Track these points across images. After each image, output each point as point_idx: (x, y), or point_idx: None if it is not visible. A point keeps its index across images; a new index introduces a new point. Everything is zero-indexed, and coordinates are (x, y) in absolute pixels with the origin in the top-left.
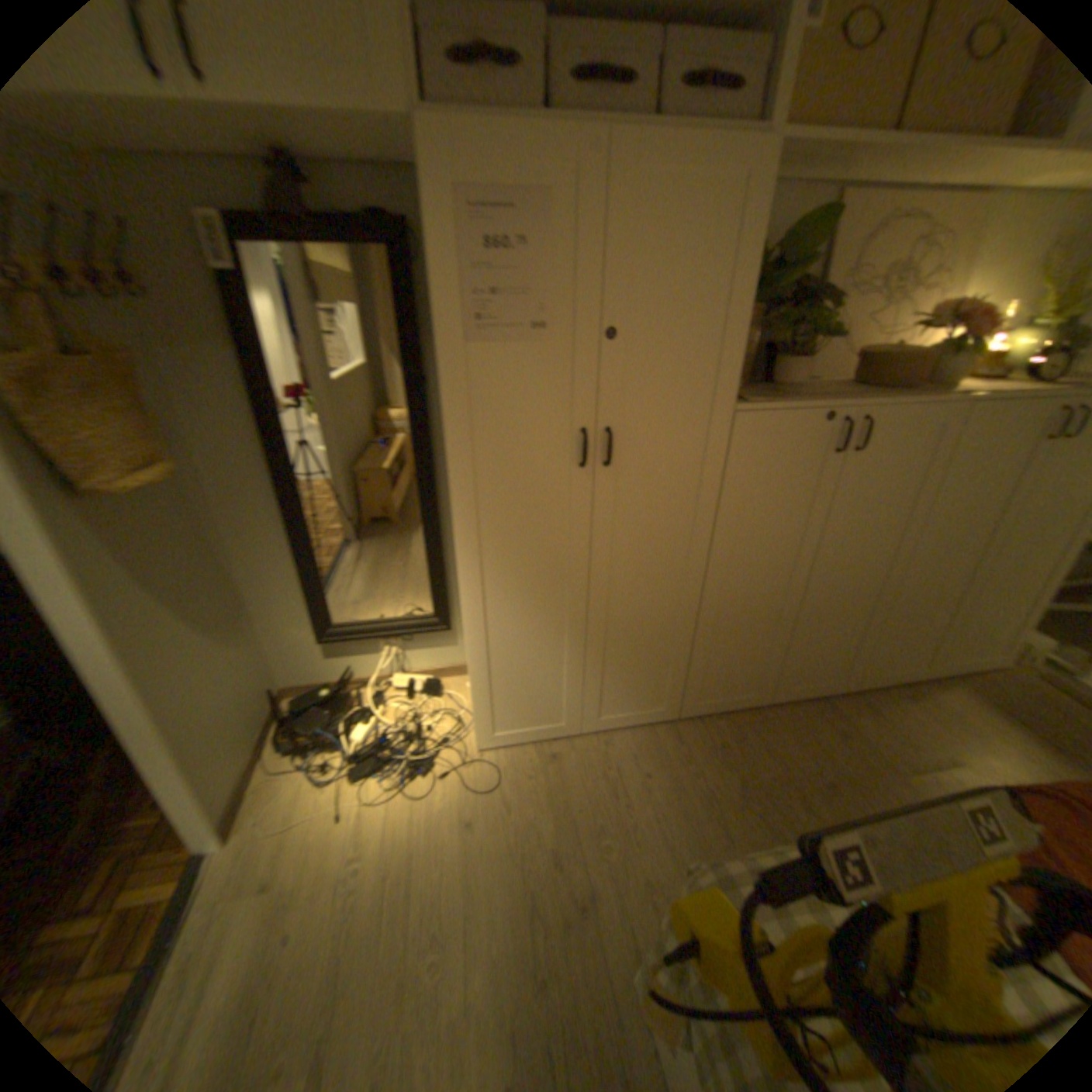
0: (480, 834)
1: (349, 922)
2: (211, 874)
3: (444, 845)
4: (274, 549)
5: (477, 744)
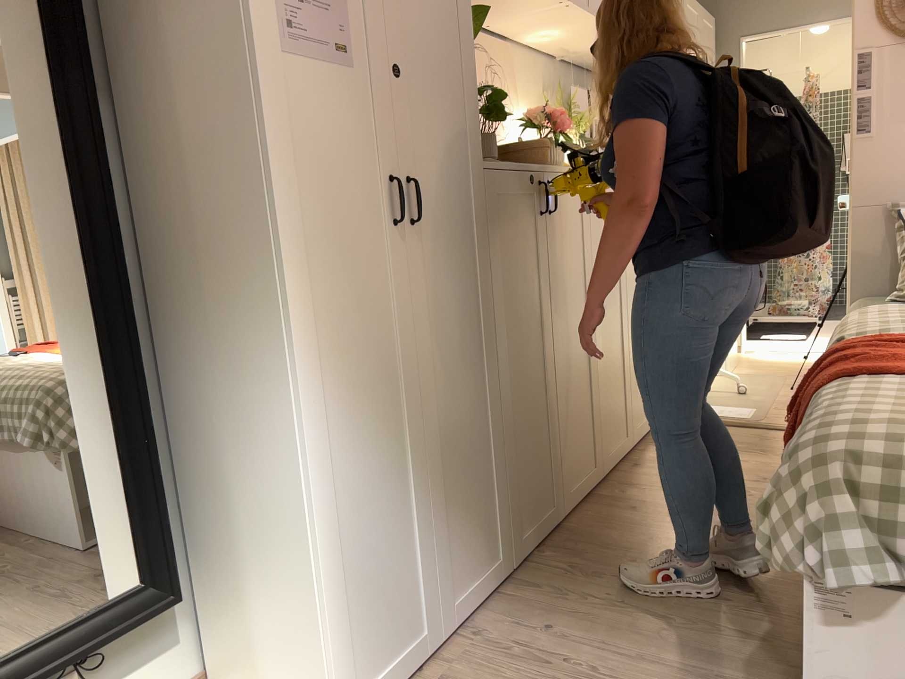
0: None
1: None
2: None
3: None
4: None
5: None
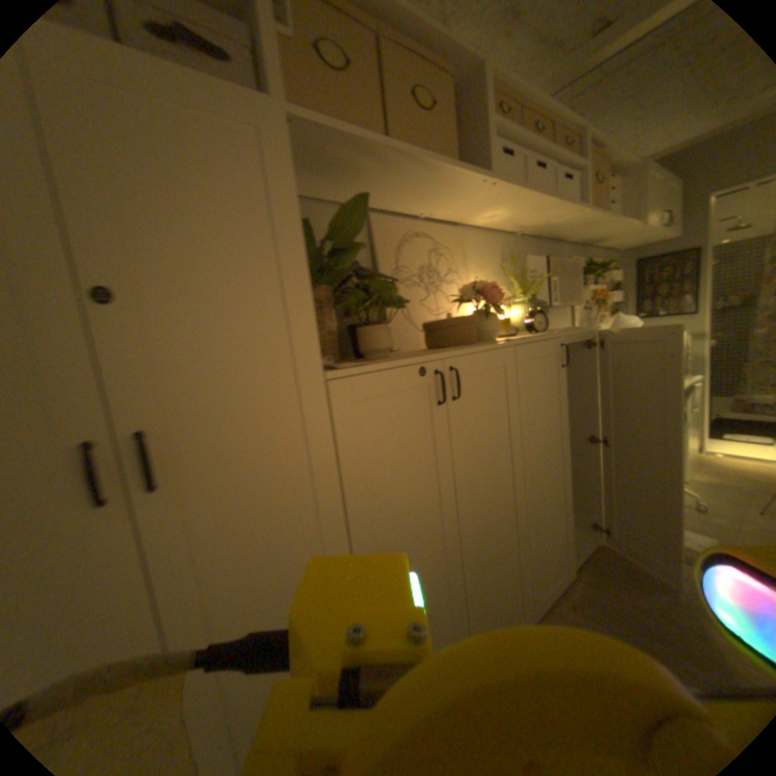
0: None
1: None
2: None
3: None
4: None
5: None
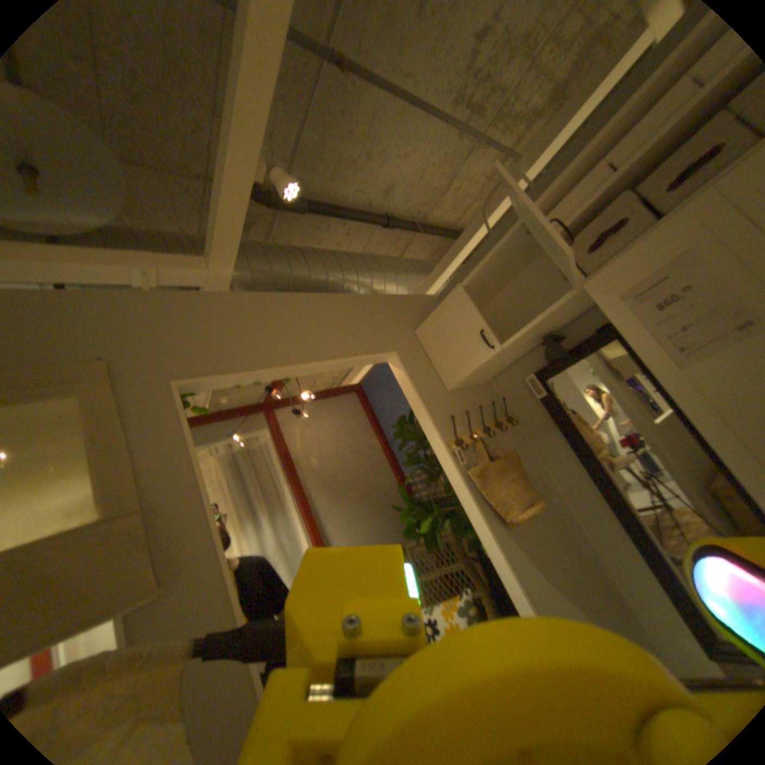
0: None
1: None
2: None
3: None
4: (631, 557)
5: None
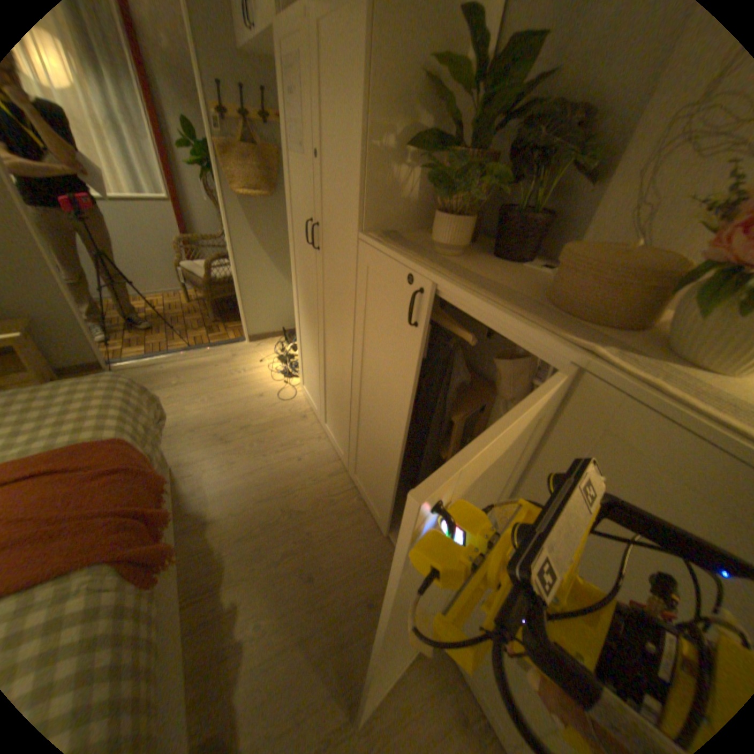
0: (258, 402)
1: (222, 379)
2: (241, 346)
3: (253, 393)
4: None
5: (301, 386)
